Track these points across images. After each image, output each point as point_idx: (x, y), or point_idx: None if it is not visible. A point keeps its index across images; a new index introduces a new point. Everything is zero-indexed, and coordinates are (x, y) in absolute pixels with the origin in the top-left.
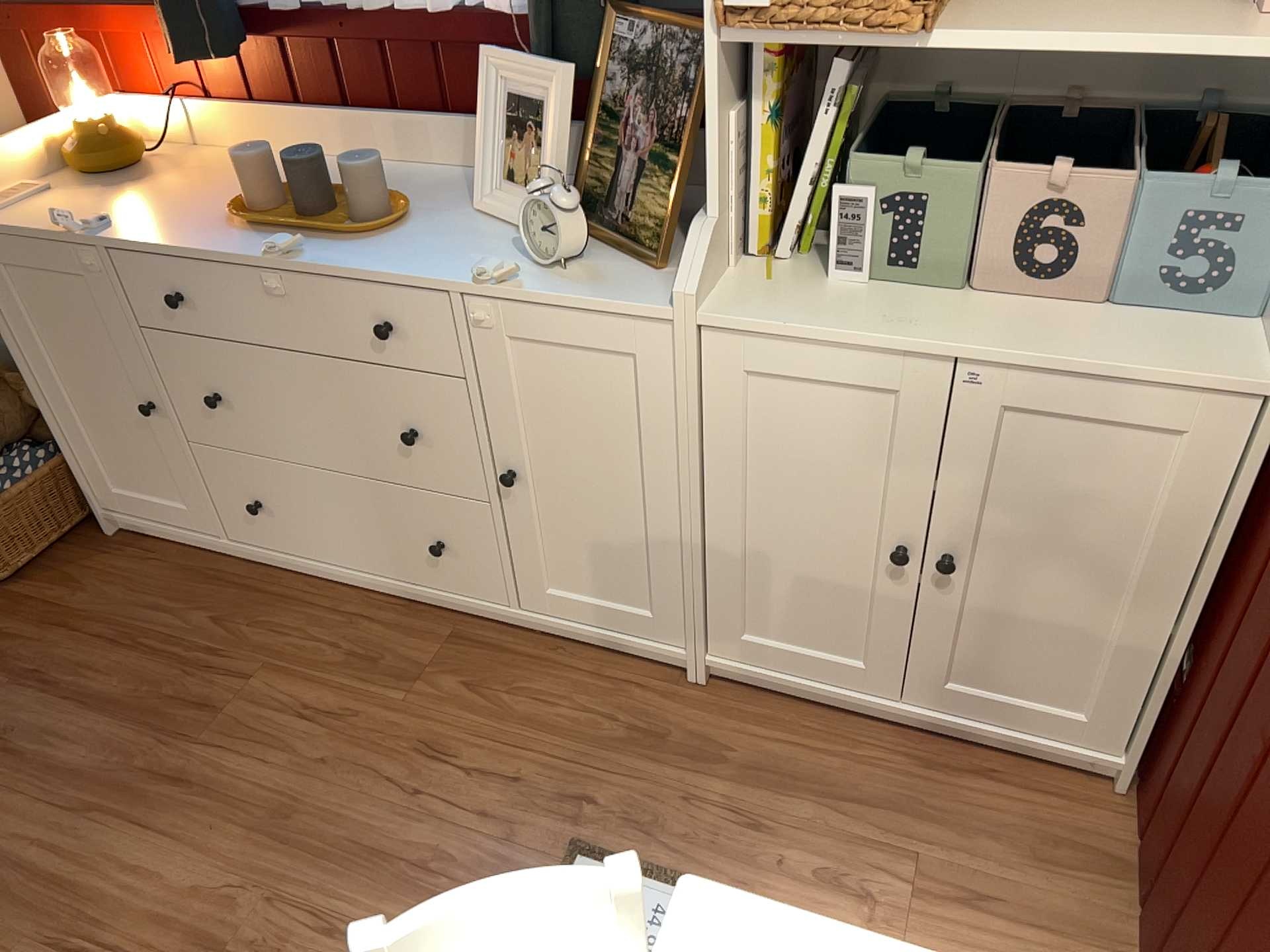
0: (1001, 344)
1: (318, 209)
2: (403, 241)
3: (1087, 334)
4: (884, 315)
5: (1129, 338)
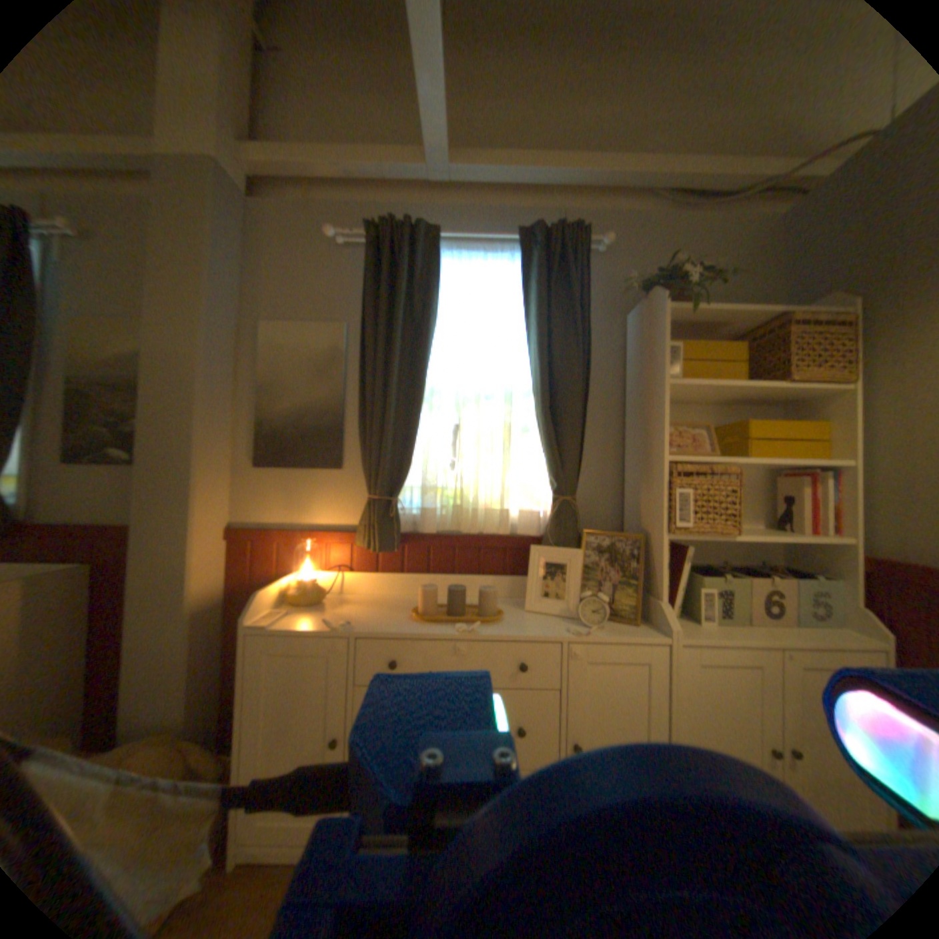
0: (795, 640)
1: (459, 609)
2: (506, 622)
3: (811, 635)
4: (741, 634)
5: (825, 635)
